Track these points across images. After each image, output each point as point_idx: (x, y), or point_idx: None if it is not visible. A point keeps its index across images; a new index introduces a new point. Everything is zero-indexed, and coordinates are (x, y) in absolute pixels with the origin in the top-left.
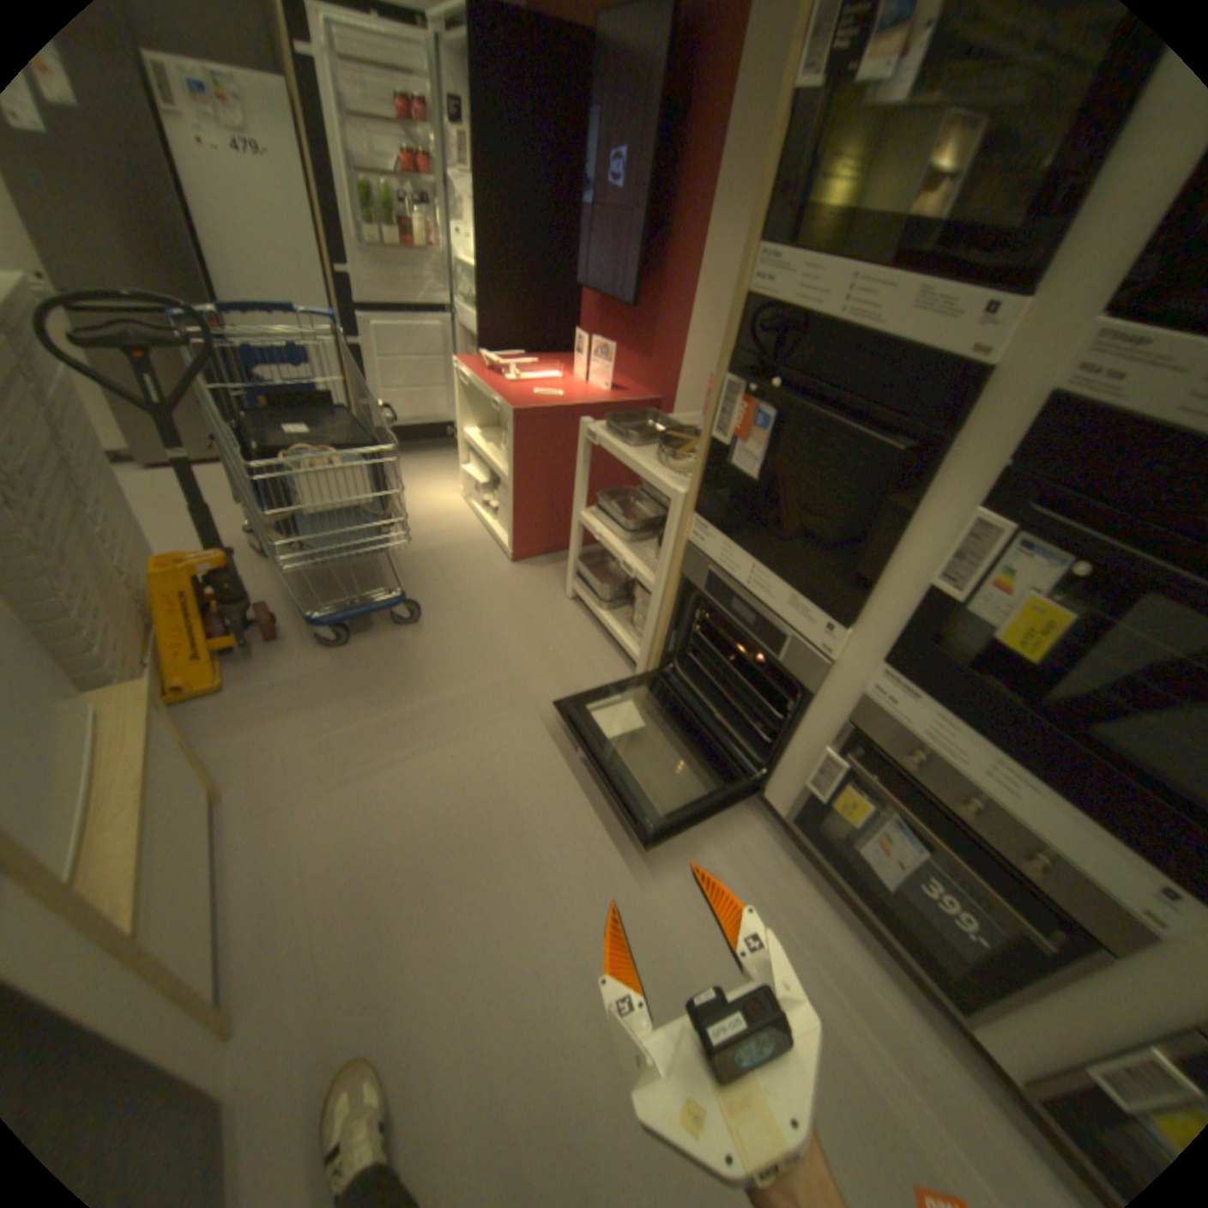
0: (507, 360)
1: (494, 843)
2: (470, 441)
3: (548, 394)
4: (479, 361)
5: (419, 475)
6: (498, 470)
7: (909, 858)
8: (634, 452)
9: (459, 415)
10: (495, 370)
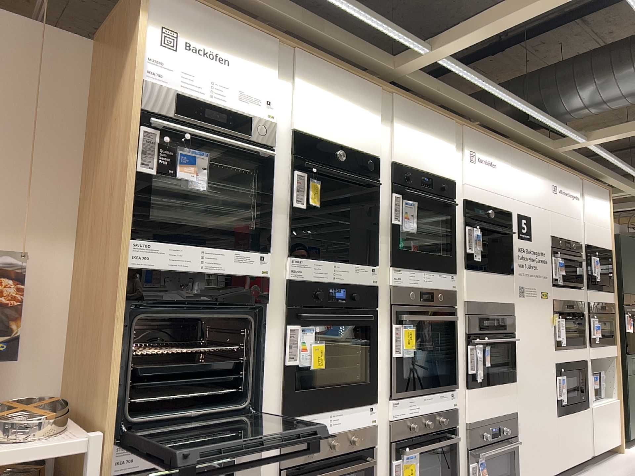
0: None
1: None
2: None
3: None
4: None
5: None
6: None
7: None
8: None
9: None
10: None
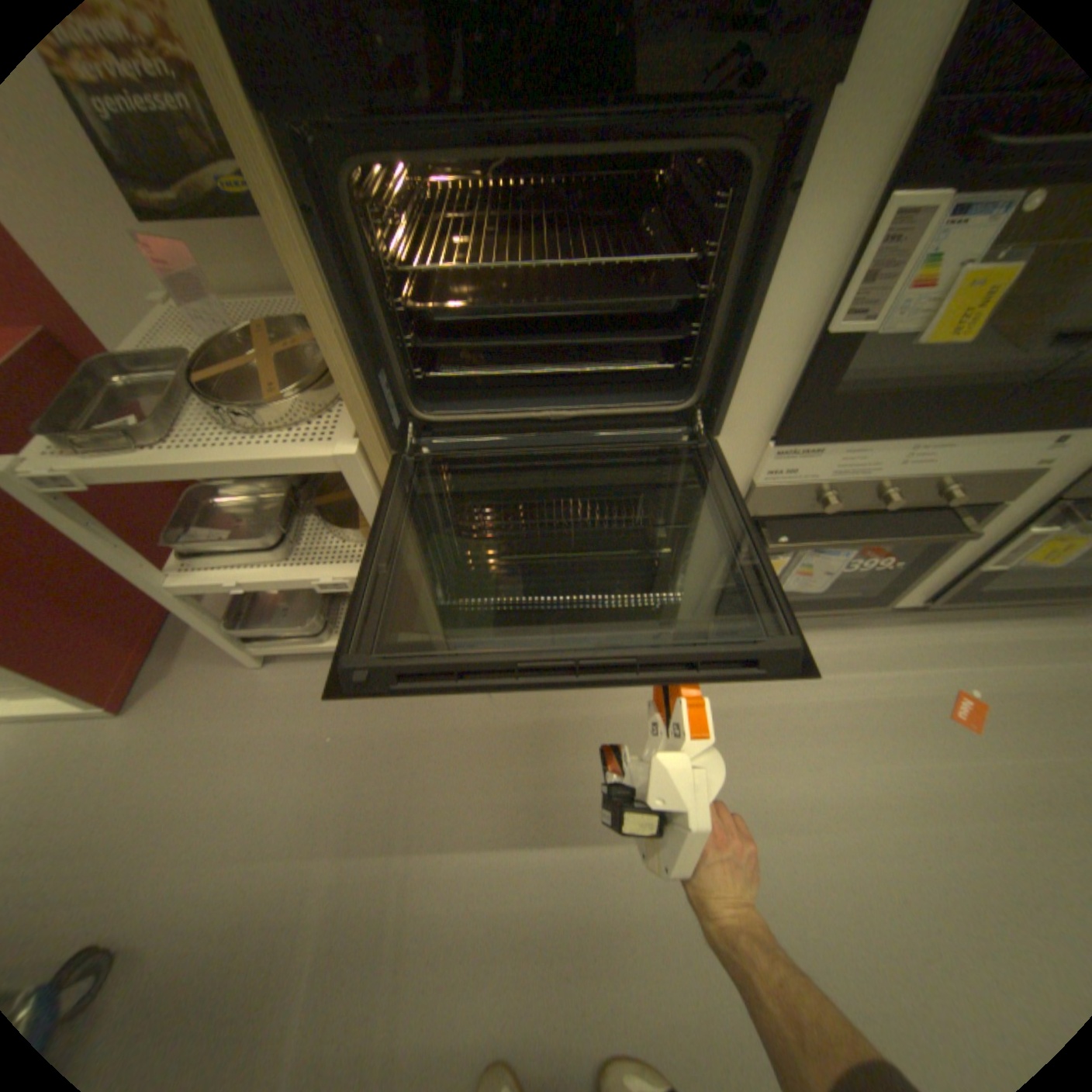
0: None
1: (573, 975)
2: None
3: None
4: None
5: None
6: None
7: (828, 565)
8: (168, 445)
9: None
10: None
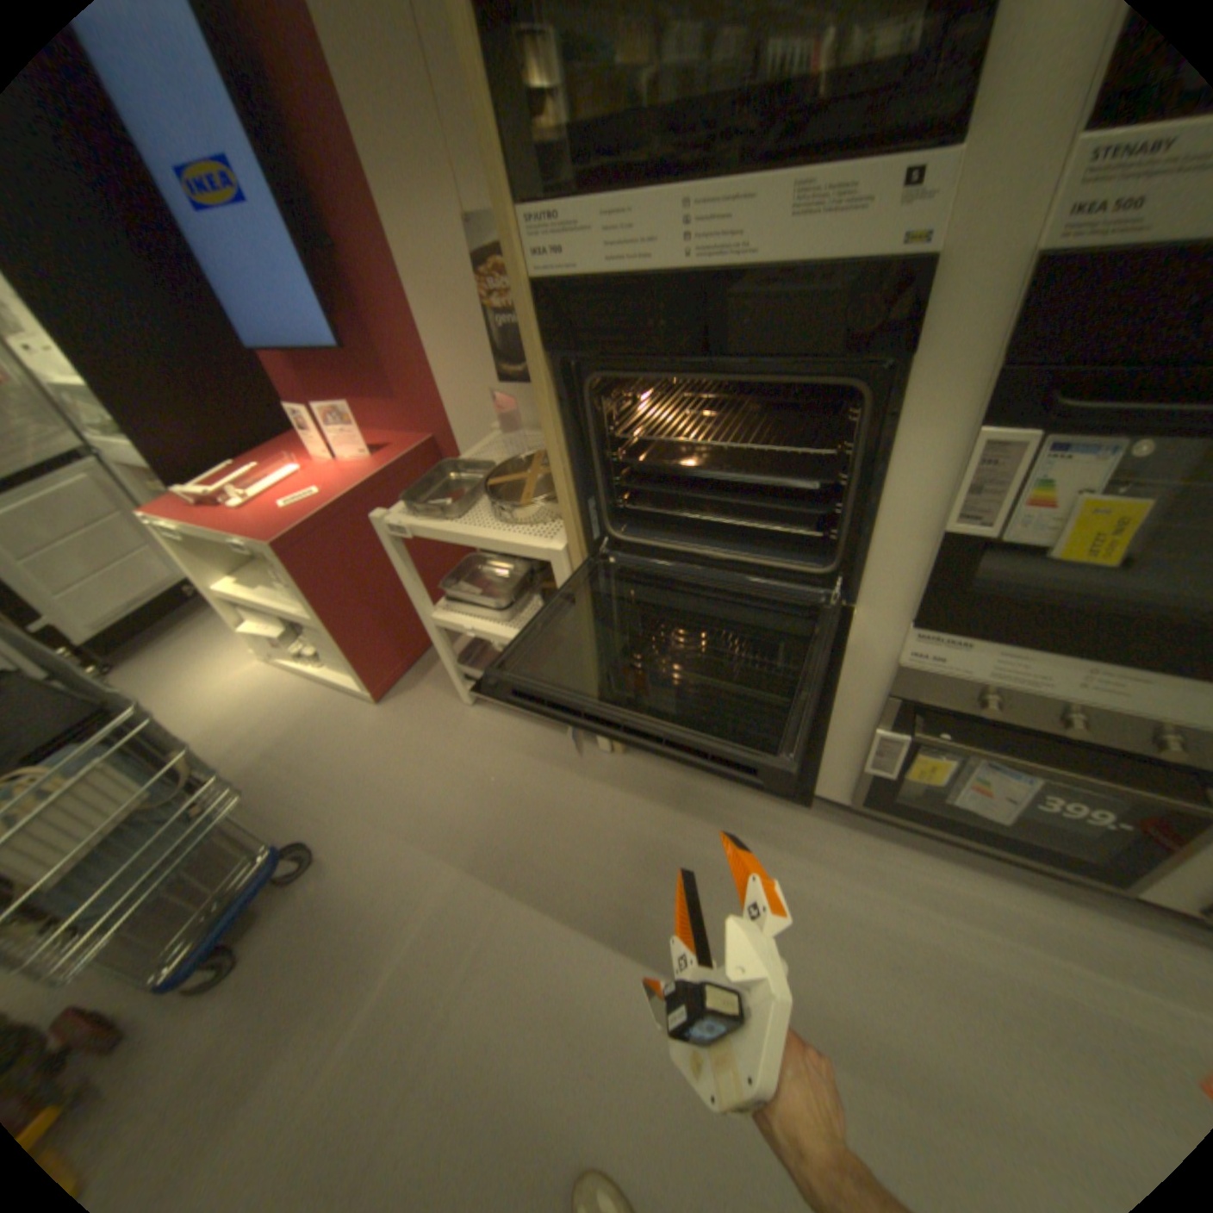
0: (209, 477)
1: (598, 1078)
2: (224, 595)
3: (296, 497)
4: (172, 497)
5: (179, 664)
6: (288, 613)
7: (1013, 790)
8: (462, 523)
9: (188, 572)
10: (203, 498)
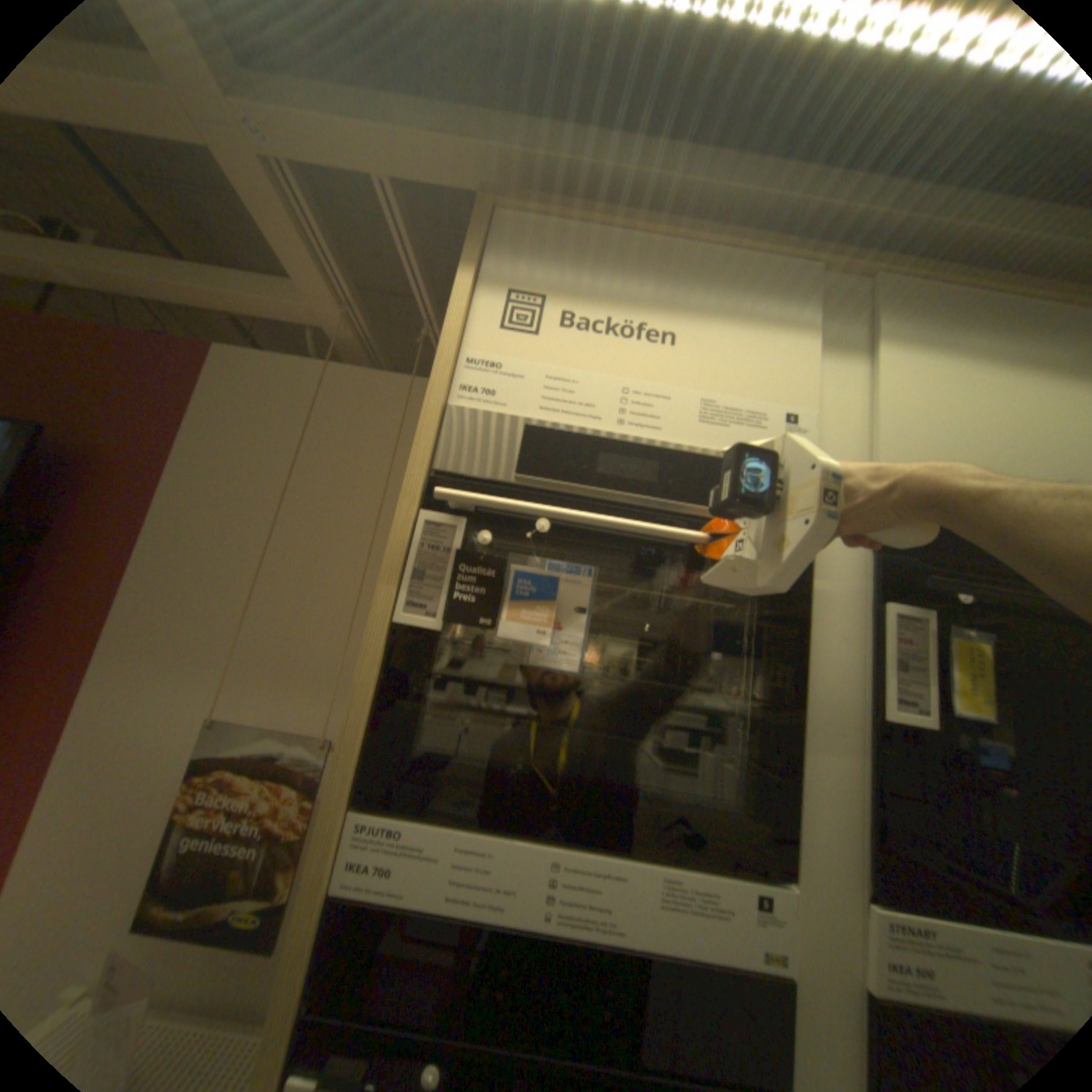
0: None
1: None
2: None
3: None
4: None
5: None
6: None
7: None
8: None
9: None
10: None
